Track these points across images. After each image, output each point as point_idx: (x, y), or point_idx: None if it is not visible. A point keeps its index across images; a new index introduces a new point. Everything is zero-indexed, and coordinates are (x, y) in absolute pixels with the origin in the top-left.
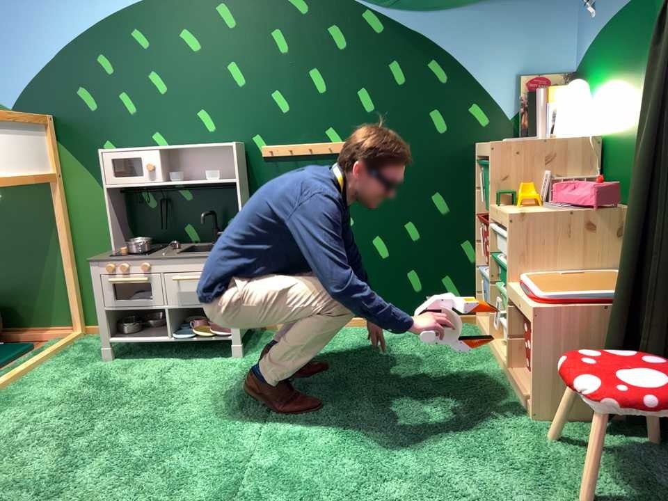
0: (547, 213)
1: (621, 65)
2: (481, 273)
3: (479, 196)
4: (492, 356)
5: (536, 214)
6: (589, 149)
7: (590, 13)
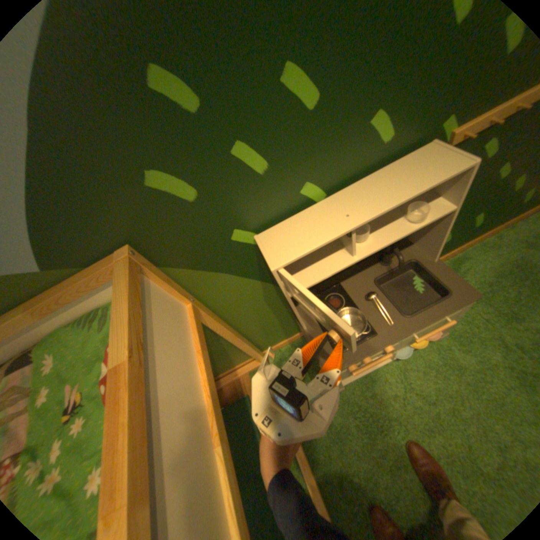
0: None
1: None
2: None
3: None
4: None
5: None
6: None
7: None
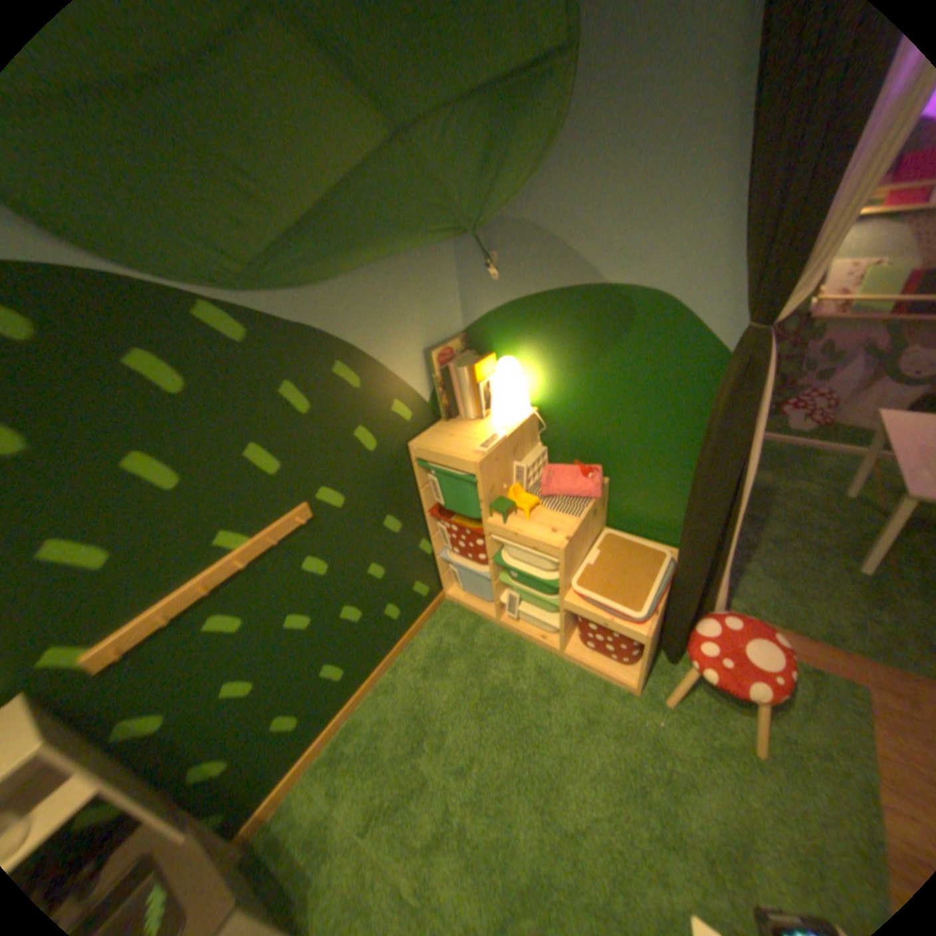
0: (579, 525)
1: (564, 348)
2: (458, 567)
3: (426, 495)
4: (517, 636)
5: (576, 533)
6: (534, 425)
7: (492, 275)
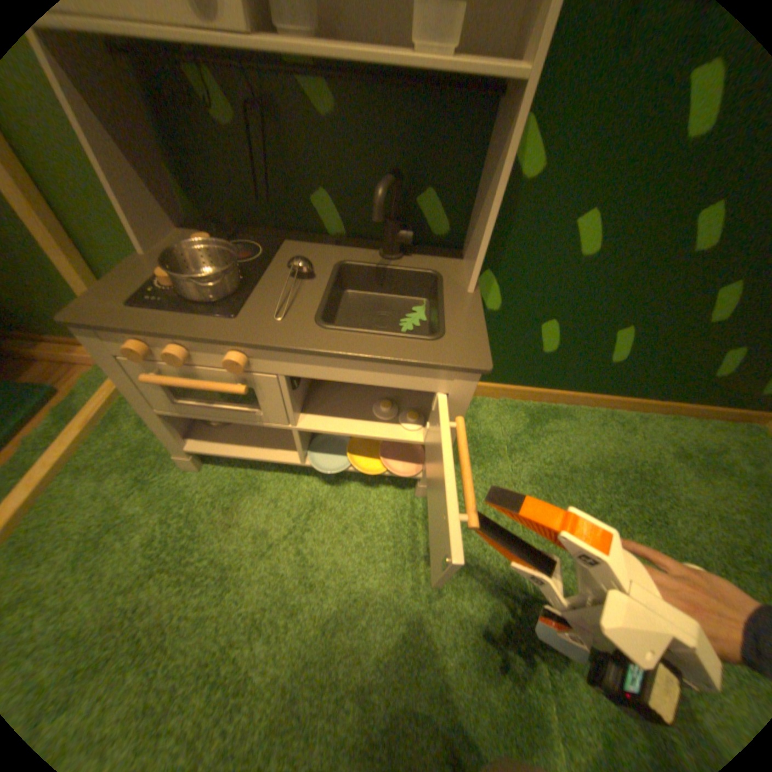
0: None
1: None
2: None
3: None
4: None
5: None
6: None
7: None
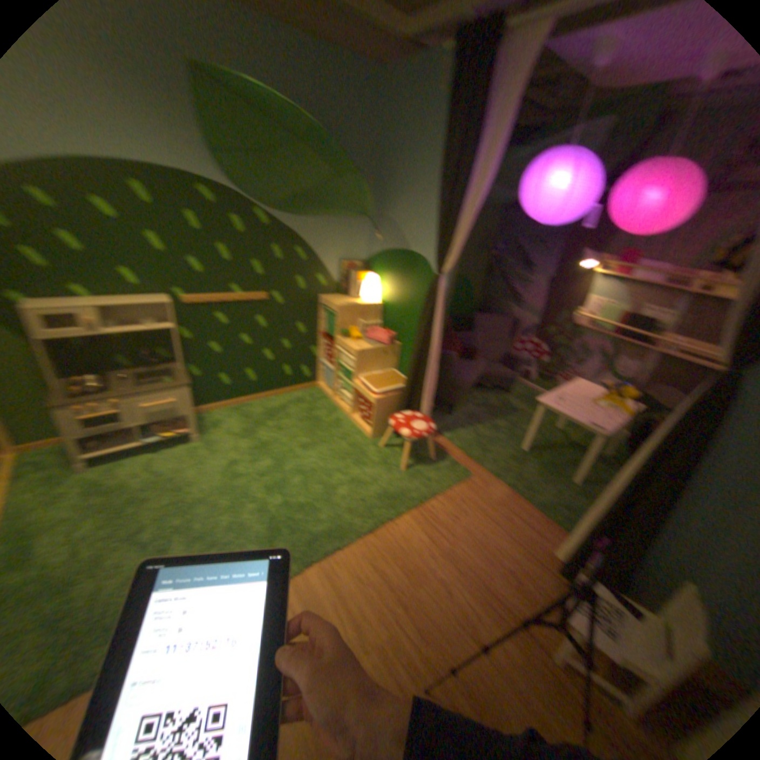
0: (371, 350)
1: (396, 277)
2: (325, 366)
3: (322, 325)
4: (338, 408)
5: (368, 351)
6: (379, 310)
7: (379, 239)
